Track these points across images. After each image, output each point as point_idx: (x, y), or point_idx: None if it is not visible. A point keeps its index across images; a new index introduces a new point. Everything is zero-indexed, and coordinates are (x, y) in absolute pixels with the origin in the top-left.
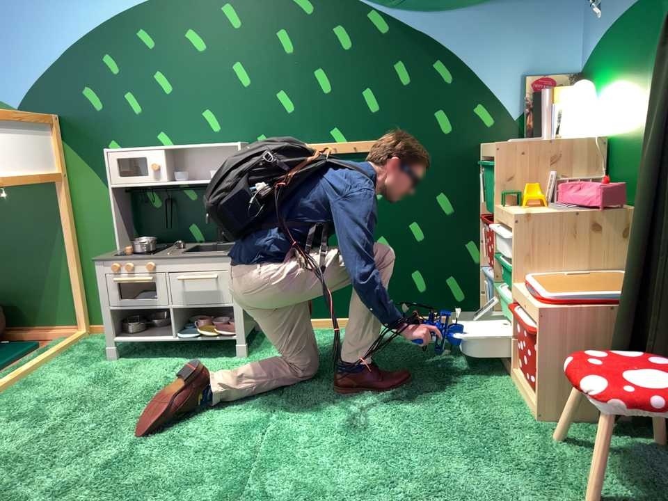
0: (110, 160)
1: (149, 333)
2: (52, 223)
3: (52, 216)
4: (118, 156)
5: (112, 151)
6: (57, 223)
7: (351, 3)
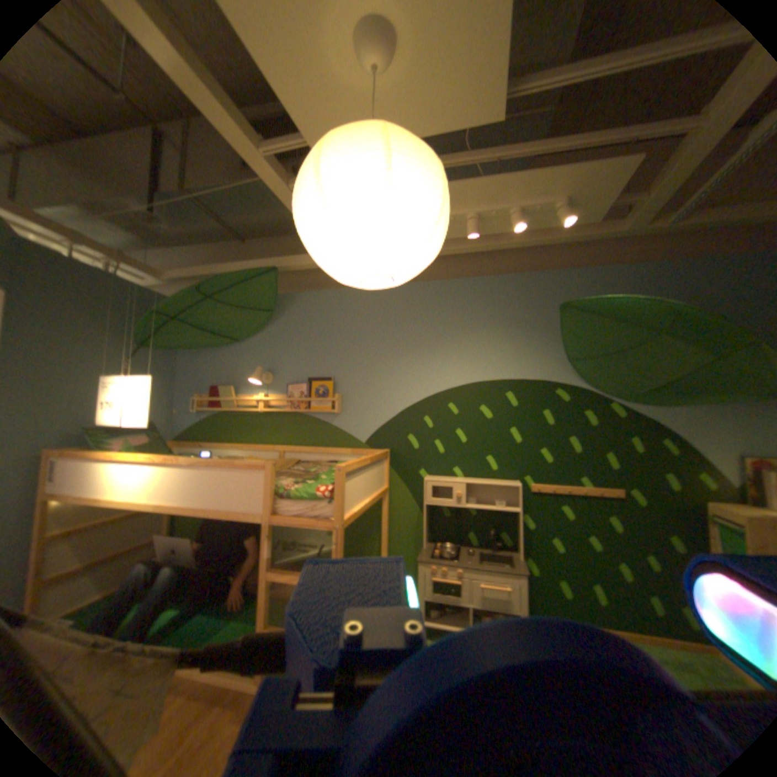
0: (429, 485)
1: (448, 618)
2: (374, 517)
3: (375, 512)
4: (435, 483)
5: (430, 478)
6: (378, 517)
7: (599, 396)
